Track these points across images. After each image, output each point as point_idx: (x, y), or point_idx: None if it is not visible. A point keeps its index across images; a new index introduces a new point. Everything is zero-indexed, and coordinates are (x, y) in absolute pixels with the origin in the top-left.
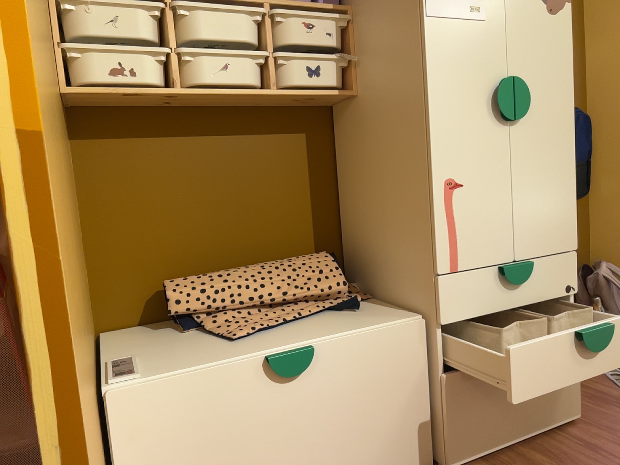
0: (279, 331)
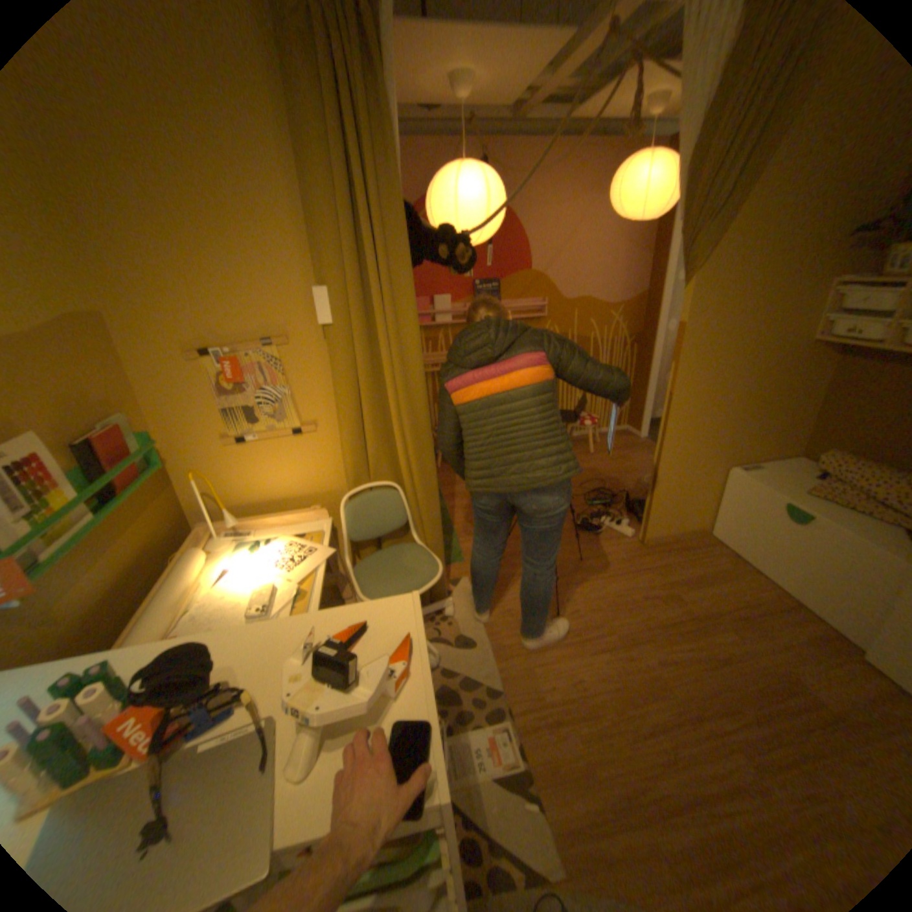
0: (837, 508)
